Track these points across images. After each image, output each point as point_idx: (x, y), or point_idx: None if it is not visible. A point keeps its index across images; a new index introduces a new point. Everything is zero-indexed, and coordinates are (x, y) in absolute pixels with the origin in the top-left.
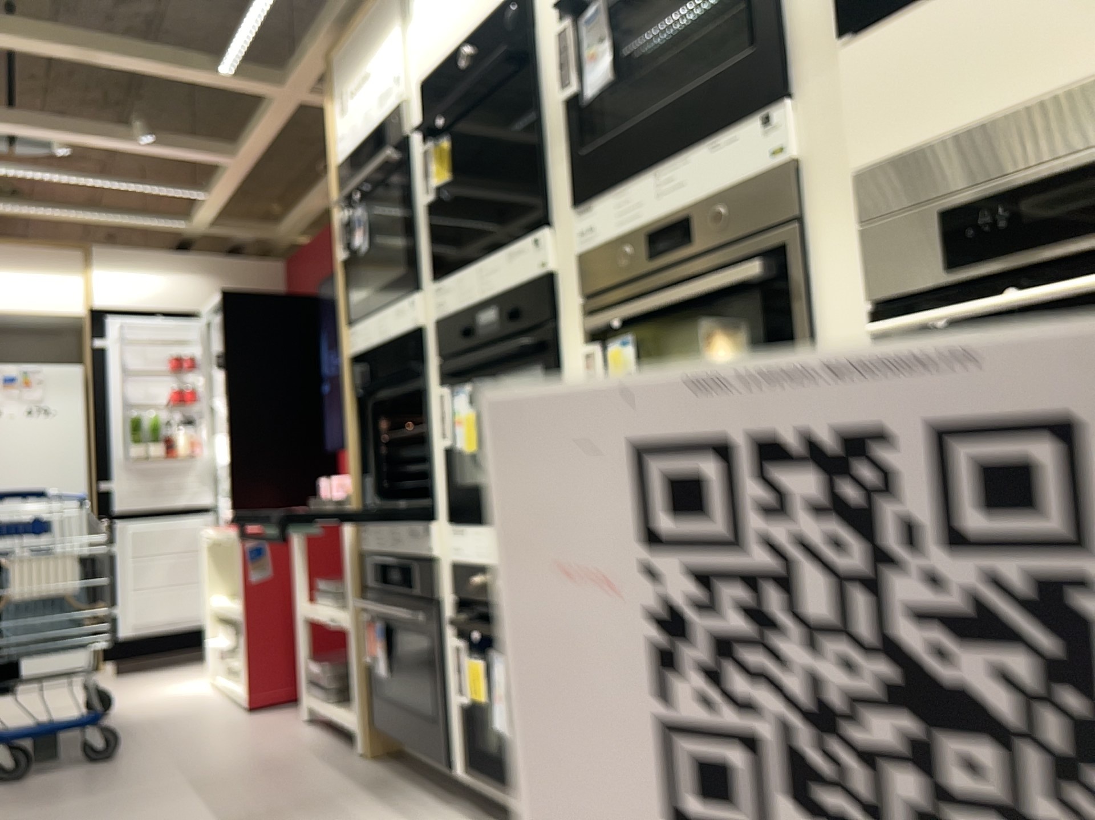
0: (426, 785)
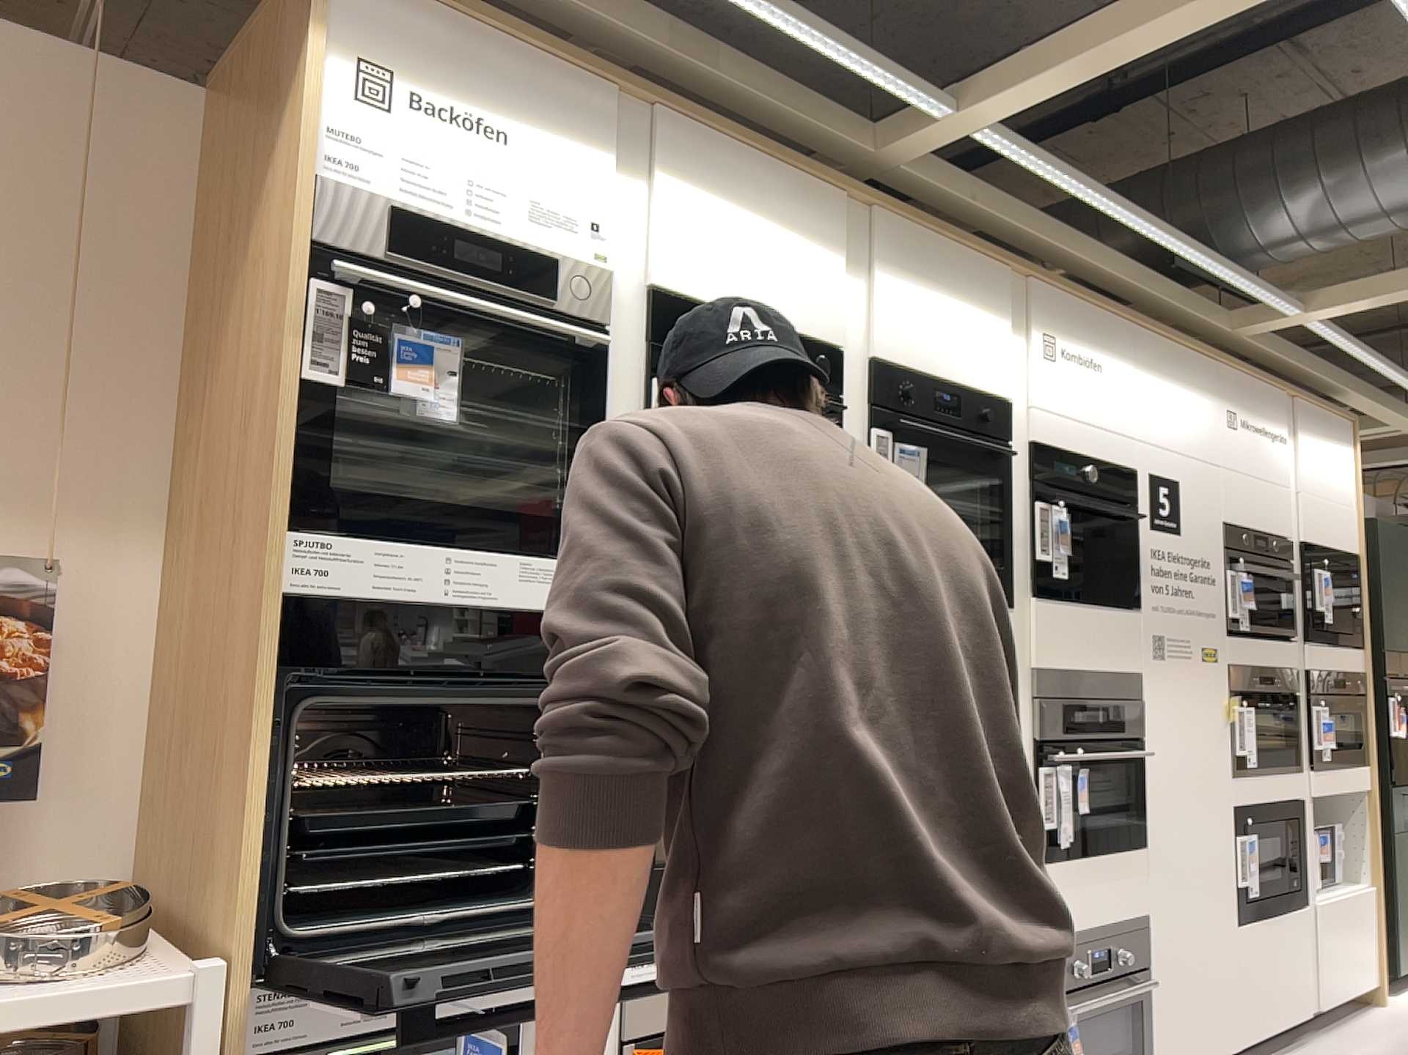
0: None
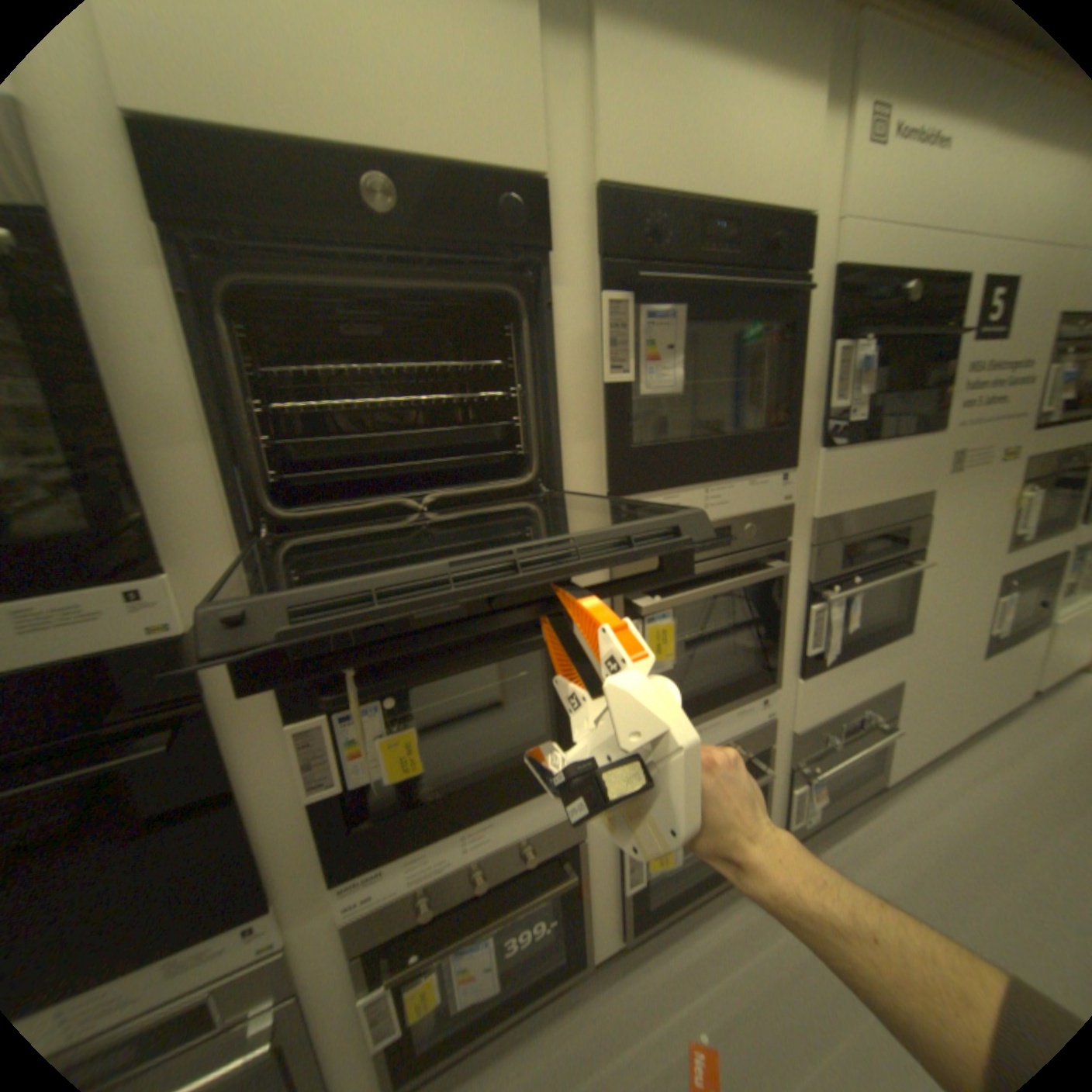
0: None
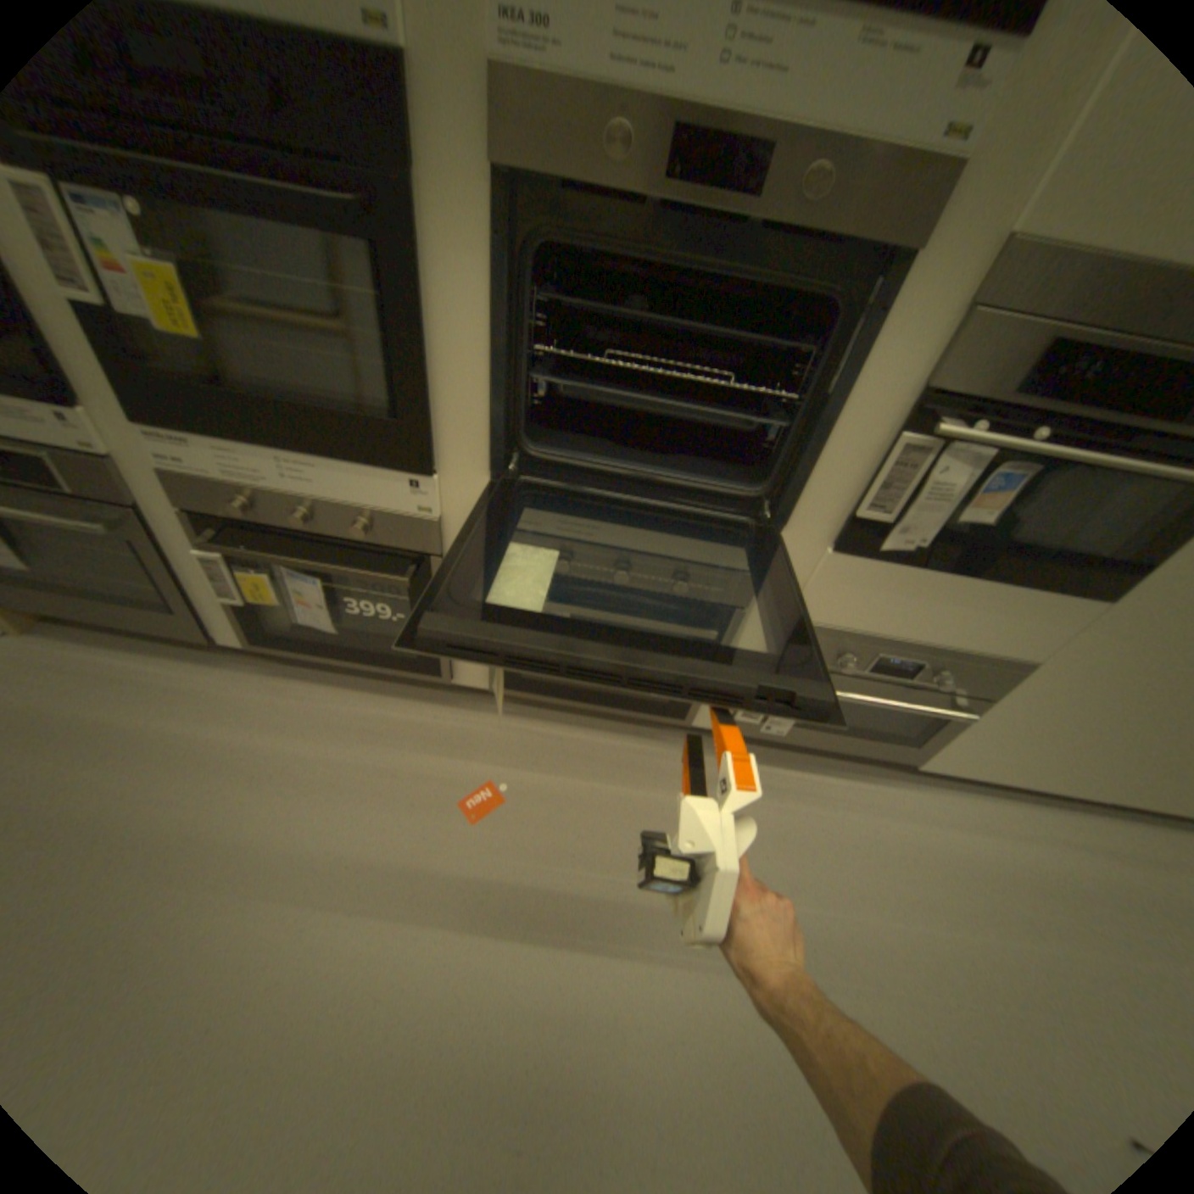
0: (154, 646)
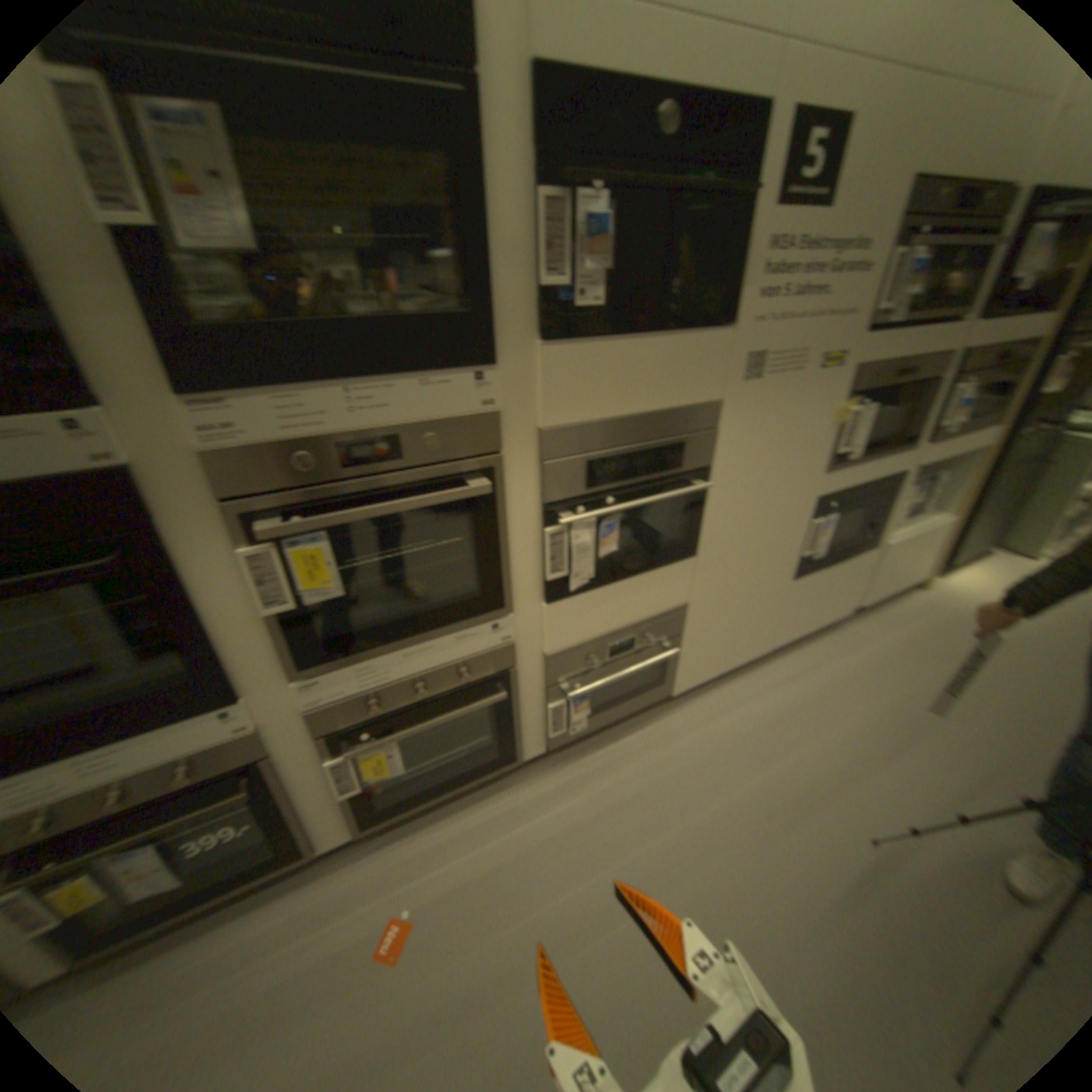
0: None
